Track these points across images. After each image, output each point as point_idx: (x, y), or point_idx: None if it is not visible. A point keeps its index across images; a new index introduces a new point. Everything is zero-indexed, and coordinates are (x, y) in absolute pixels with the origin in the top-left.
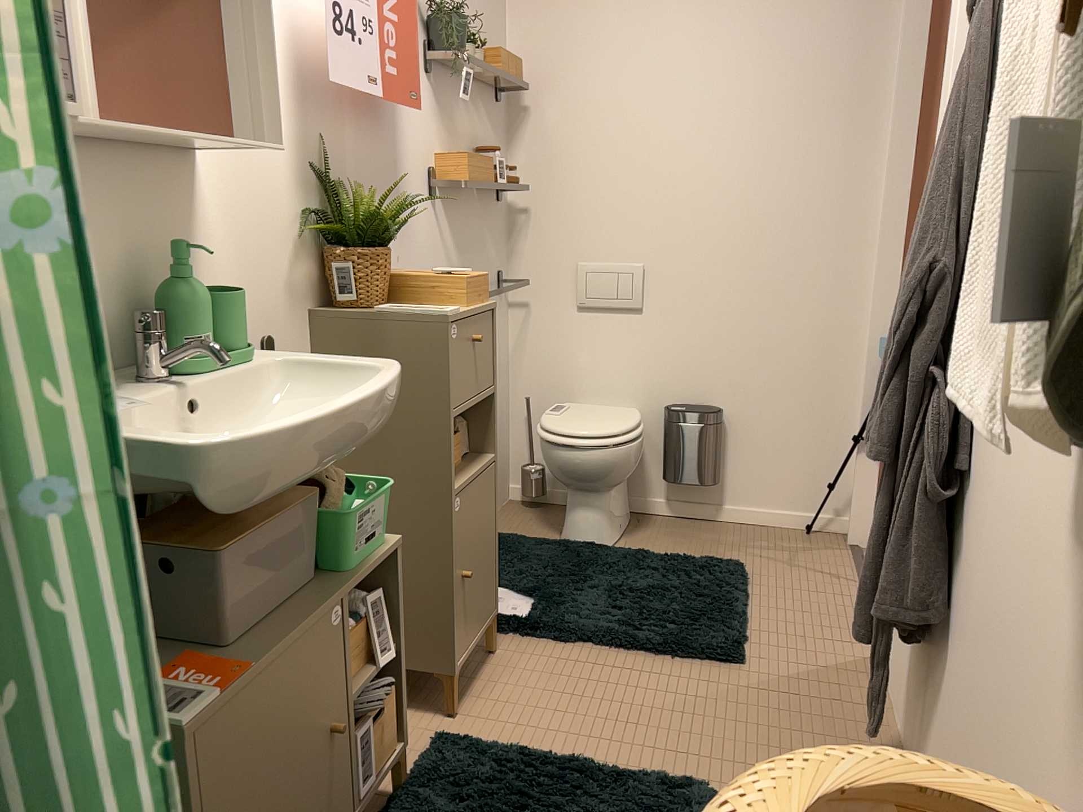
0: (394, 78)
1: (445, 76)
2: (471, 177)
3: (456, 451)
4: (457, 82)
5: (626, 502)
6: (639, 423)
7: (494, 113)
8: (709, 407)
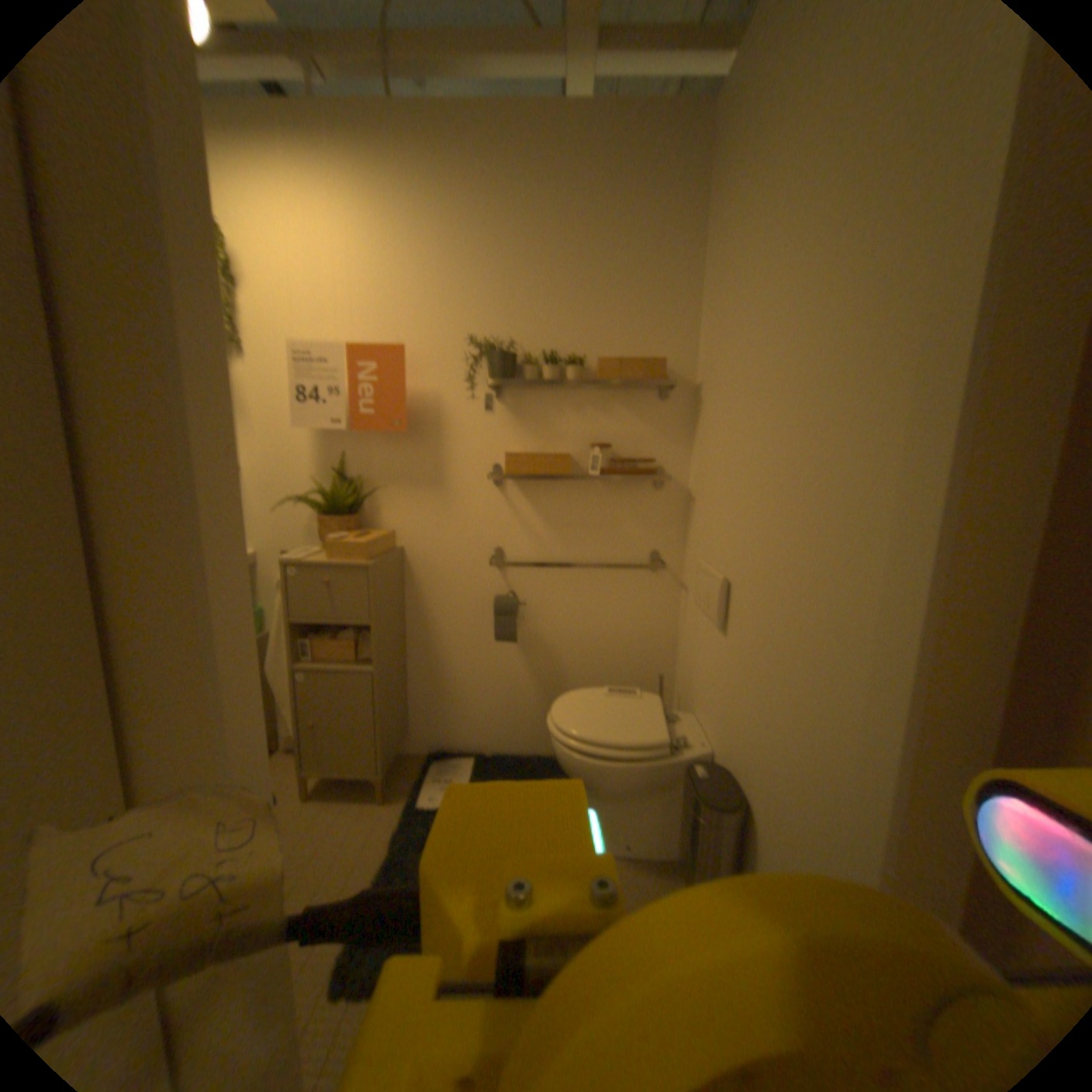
0: (367, 410)
1: (530, 387)
2: (509, 467)
3: (345, 648)
4: (559, 388)
5: (660, 831)
6: (626, 745)
7: (653, 402)
8: (737, 797)
